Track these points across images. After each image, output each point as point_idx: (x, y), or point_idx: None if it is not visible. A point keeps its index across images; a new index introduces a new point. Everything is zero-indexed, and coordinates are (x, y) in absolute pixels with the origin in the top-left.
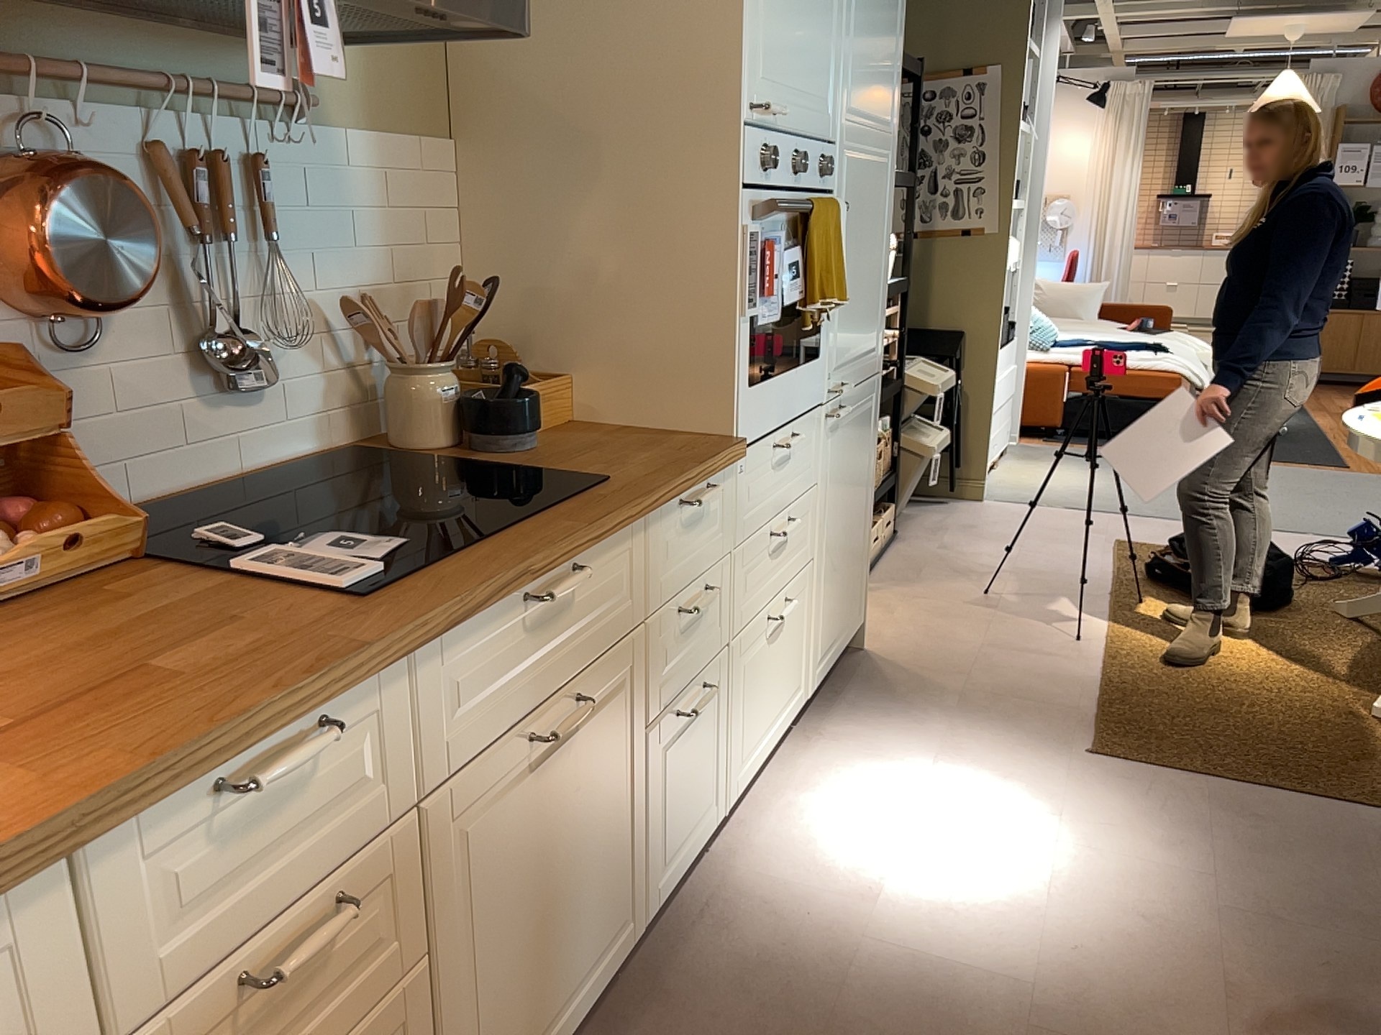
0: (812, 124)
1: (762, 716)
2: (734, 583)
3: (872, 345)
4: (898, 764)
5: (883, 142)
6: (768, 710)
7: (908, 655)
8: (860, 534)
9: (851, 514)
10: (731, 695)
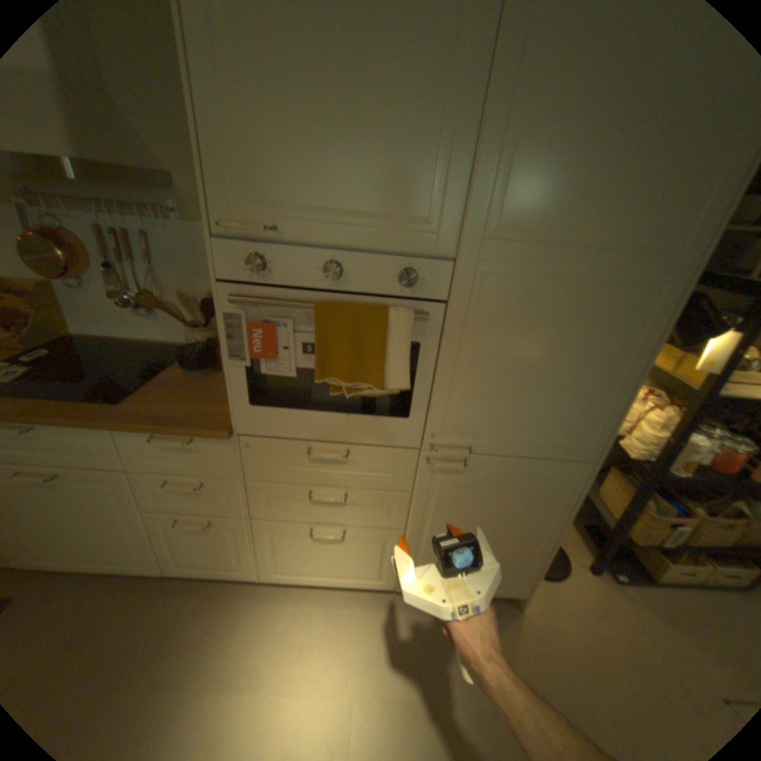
0: (375, 237)
1: (308, 569)
2: (248, 496)
3: (566, 439)
4: (375, 676)
5: (631, 261)
6: (317, 569)
7: (539, 650)
8: (518, 551)
9: (492, 533)
10: (254, 542)
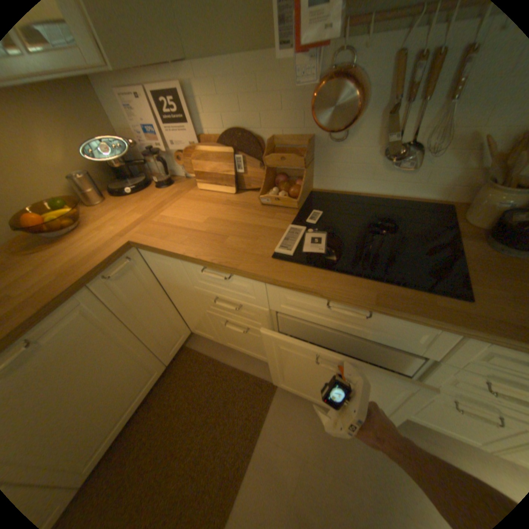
0: None
1: None
2: None
3: None
4: None
5: None
6: None
7: None
8: None
9: None
10: None
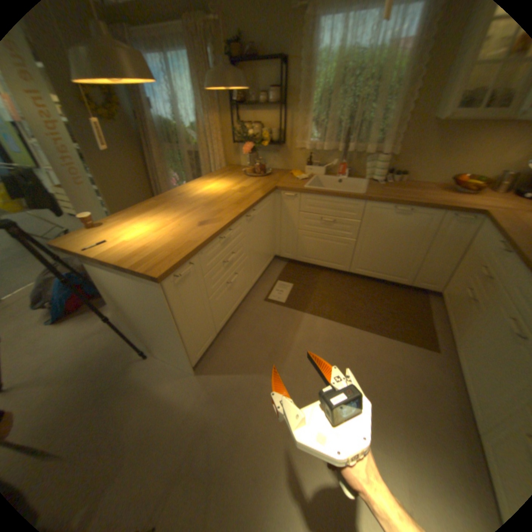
0: None
1: None
2: None
3: None
4: None
5: None
6: None
7: None
8: None
9: None
10: None
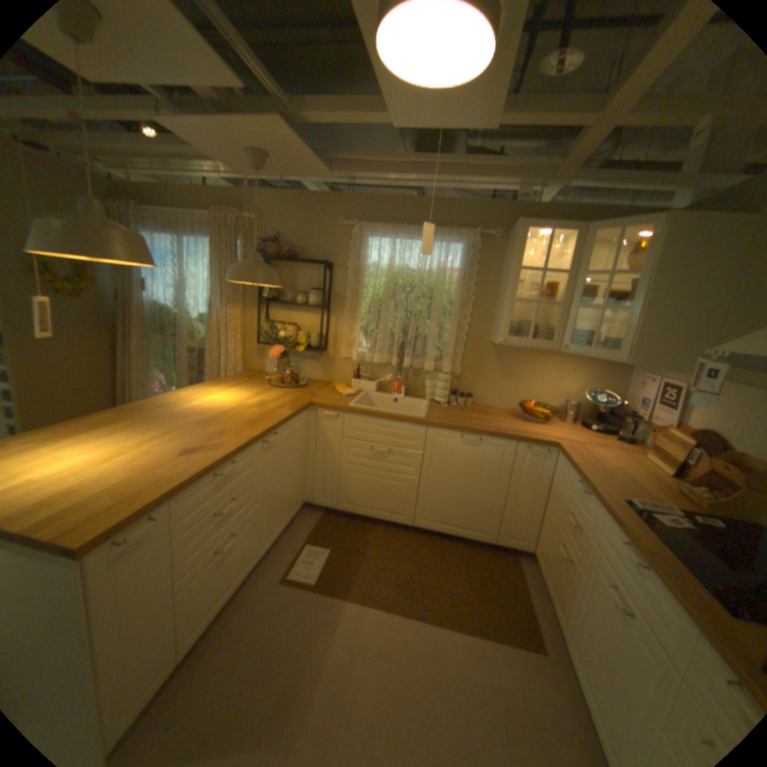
0: None
1: None
2: None
3: None
4: None
5: None
6: None
7: None
8: None
9: None
10: None
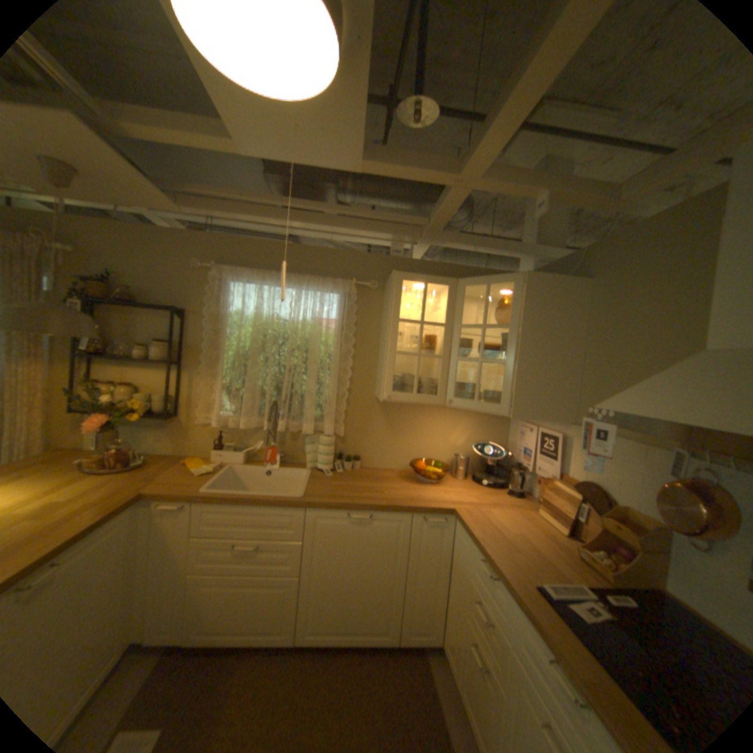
0: None
1: None
2: None
3: None
4: None
5: None
6: None
7: None
8: None
9: None
10: None
